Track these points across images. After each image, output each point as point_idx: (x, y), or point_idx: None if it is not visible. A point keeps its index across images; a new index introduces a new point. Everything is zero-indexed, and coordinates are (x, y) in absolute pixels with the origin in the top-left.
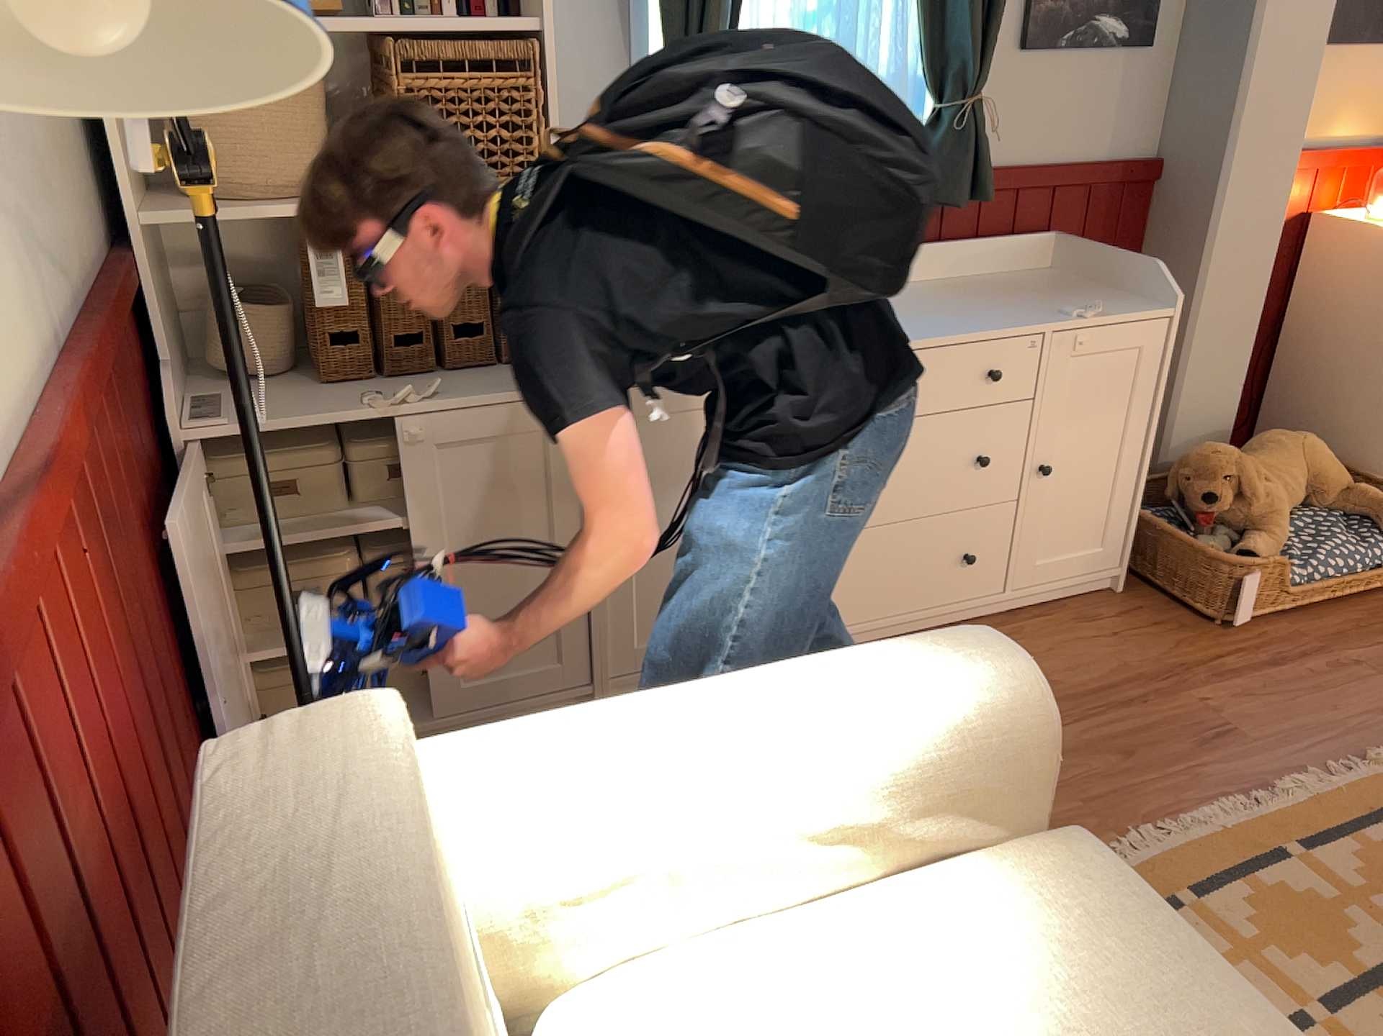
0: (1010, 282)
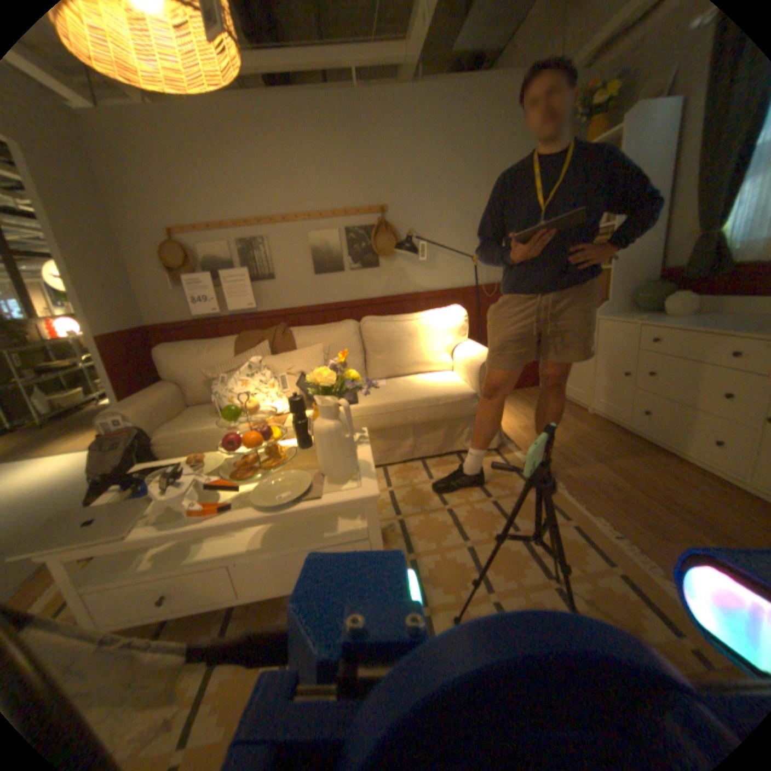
0: None
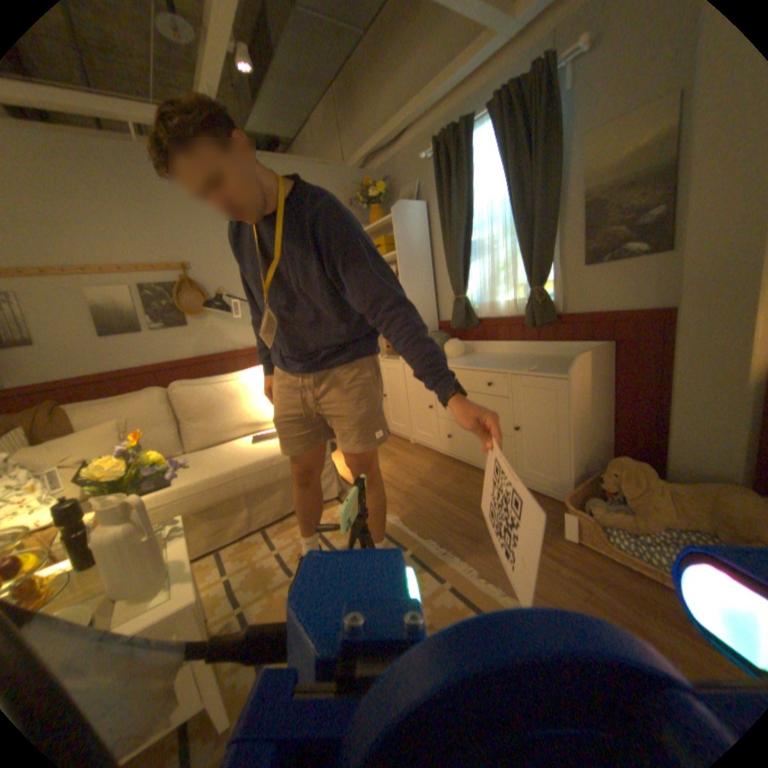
0: (566, 359)
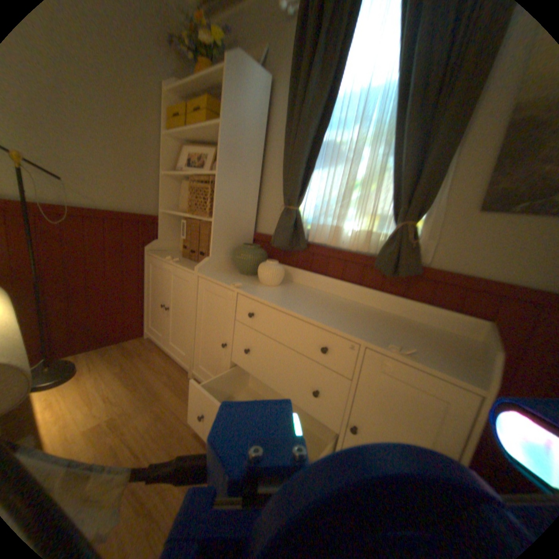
0: (427, 331)
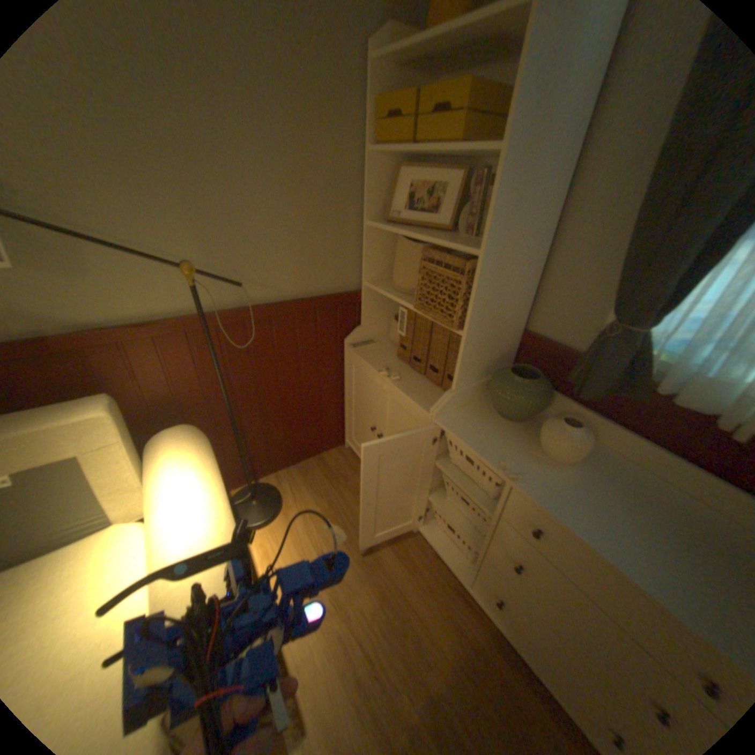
0: None
